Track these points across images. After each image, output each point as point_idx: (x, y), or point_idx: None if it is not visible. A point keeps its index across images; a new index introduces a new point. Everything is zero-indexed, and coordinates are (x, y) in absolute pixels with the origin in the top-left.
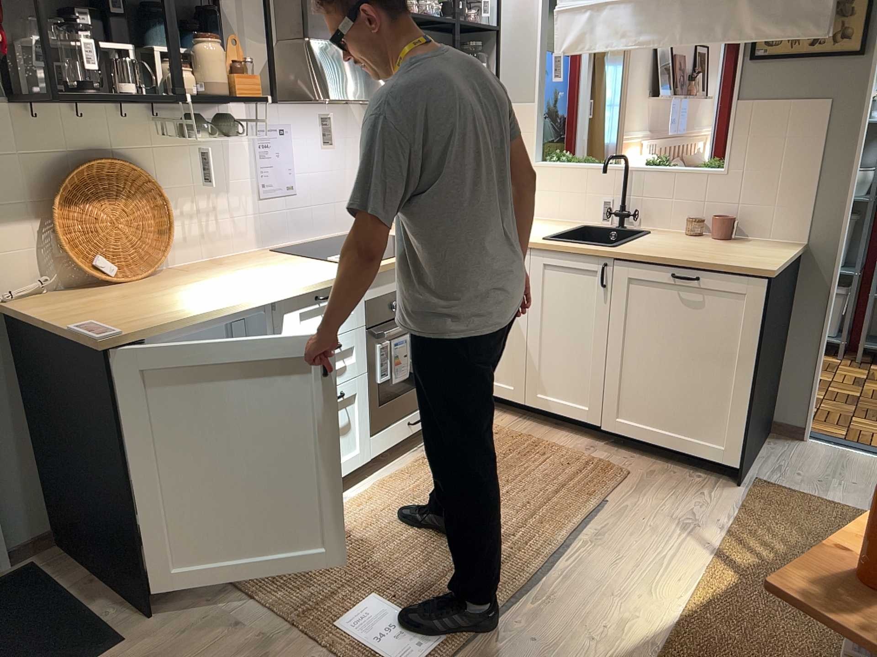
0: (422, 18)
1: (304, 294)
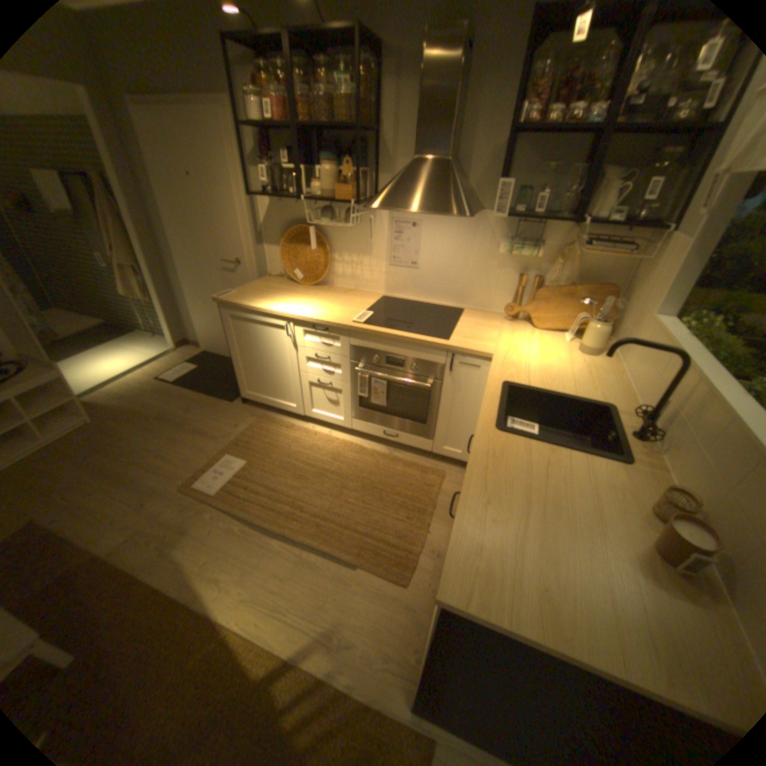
0: (558, 126)
1: (305, 321)
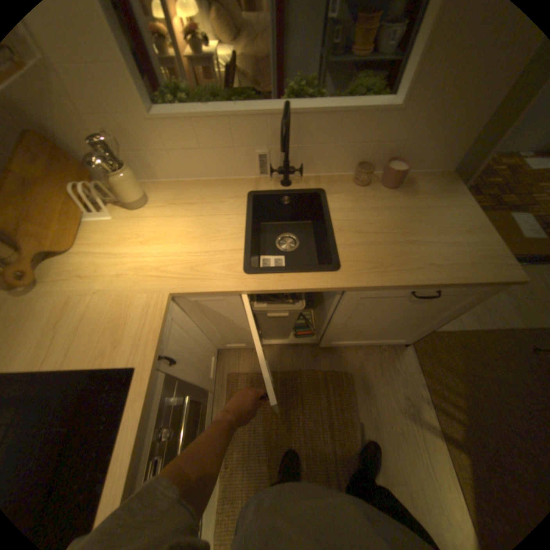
0: None
1: None
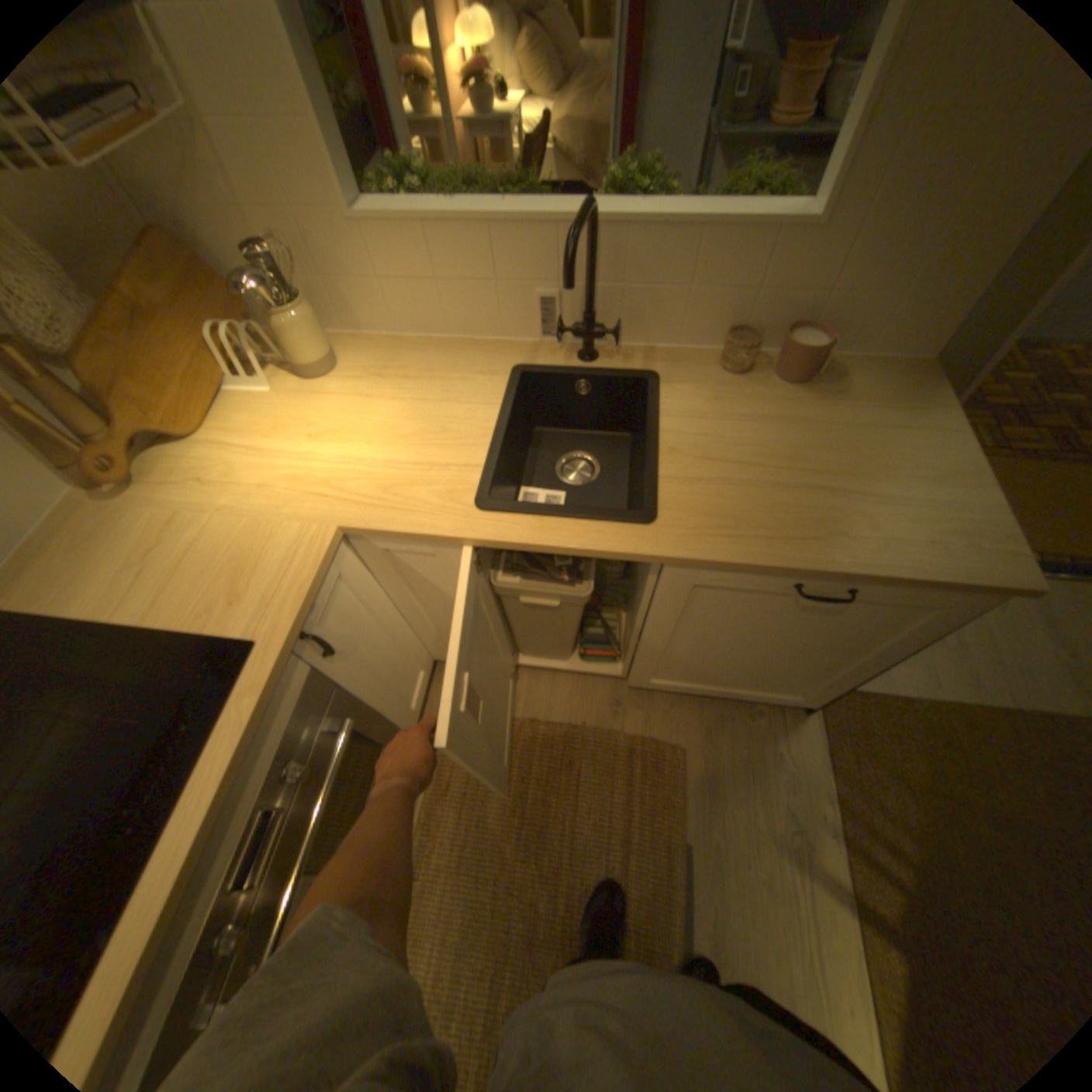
0: None
1: None
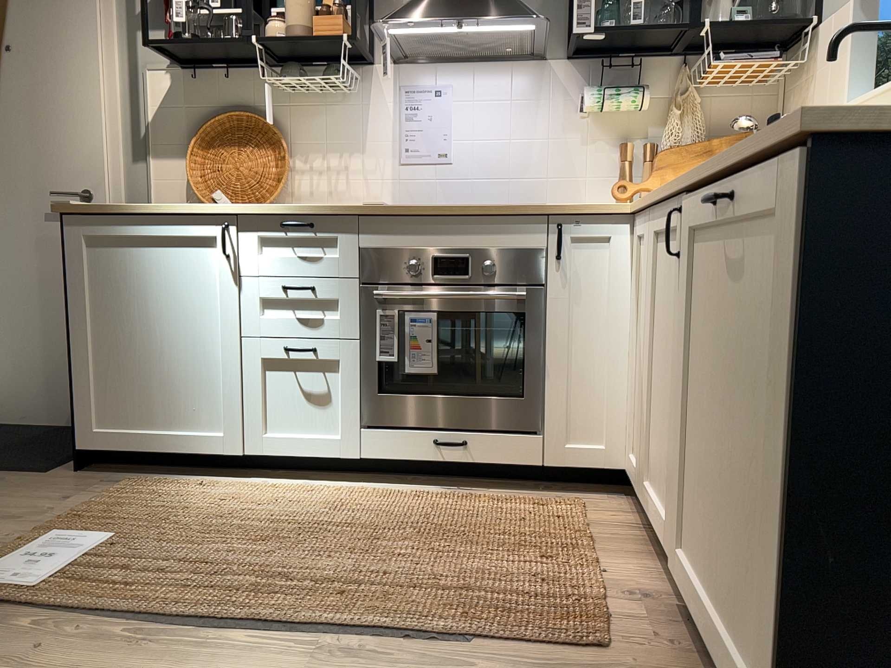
0: None
1: (265, 216)
